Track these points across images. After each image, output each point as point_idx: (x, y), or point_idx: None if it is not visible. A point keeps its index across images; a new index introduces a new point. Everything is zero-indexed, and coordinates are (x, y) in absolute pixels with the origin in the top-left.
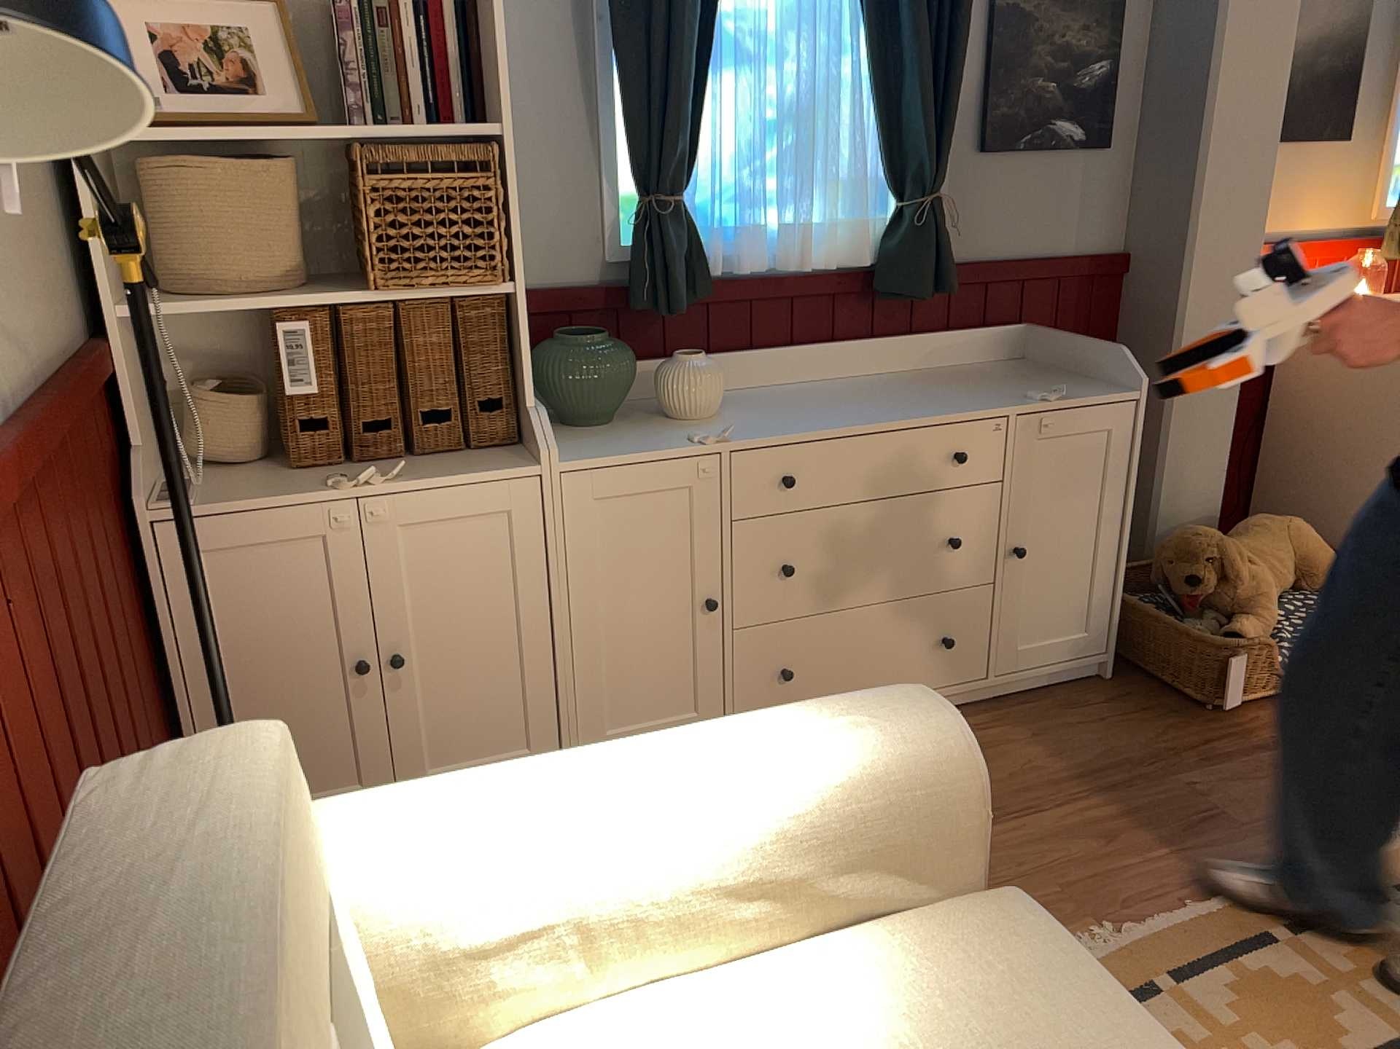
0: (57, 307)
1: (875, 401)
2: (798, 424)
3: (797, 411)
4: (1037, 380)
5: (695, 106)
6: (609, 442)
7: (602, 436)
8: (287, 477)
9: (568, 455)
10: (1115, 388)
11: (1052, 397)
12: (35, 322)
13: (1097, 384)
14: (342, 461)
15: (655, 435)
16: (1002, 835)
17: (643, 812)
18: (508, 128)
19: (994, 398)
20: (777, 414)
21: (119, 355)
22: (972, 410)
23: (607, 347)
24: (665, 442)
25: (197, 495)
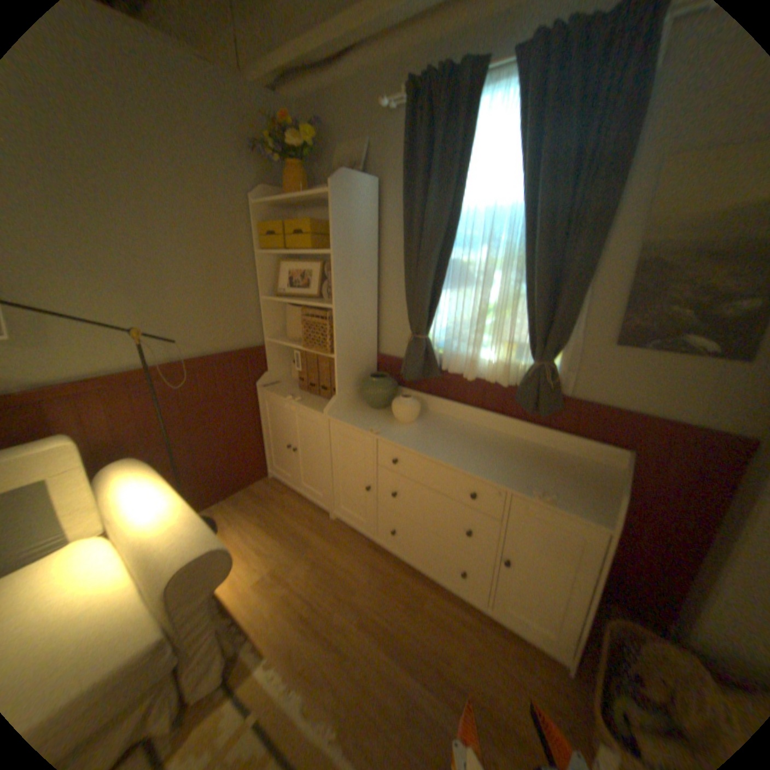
0: (242, 337)
1: (471, 449)
2: (414, 442)
3: (433, 436)
4: (579, 485)
5: (433, 302)
6: (357, 416)
7: (363, 413)
8: (293, 390)
9: (338, 415)
10: (606, 518)
11: (546, 497)
12: (219, 341)
13: (605, 509)
14: (308, 391)
15: (371, 421)
16: (384, 663)
17: (129, 516)
18: (336, 307)
19: (520, 479)
20: (424, 433)
21: (268, 349)
22: (491, 477)
23: (376, 384)
24: (365, 424)
25: (273, 387)
